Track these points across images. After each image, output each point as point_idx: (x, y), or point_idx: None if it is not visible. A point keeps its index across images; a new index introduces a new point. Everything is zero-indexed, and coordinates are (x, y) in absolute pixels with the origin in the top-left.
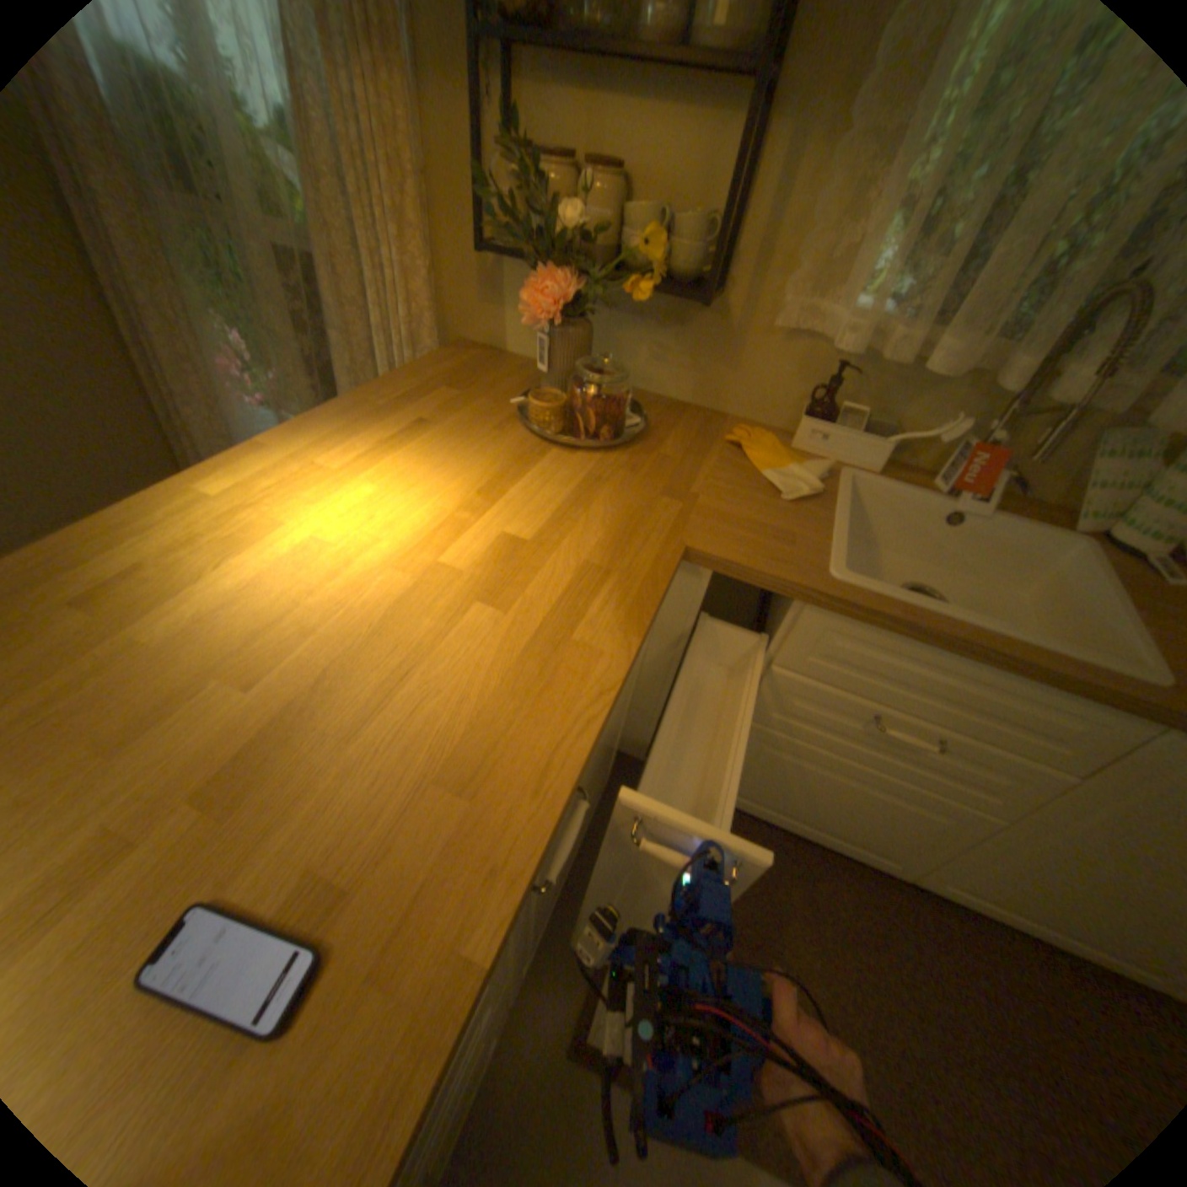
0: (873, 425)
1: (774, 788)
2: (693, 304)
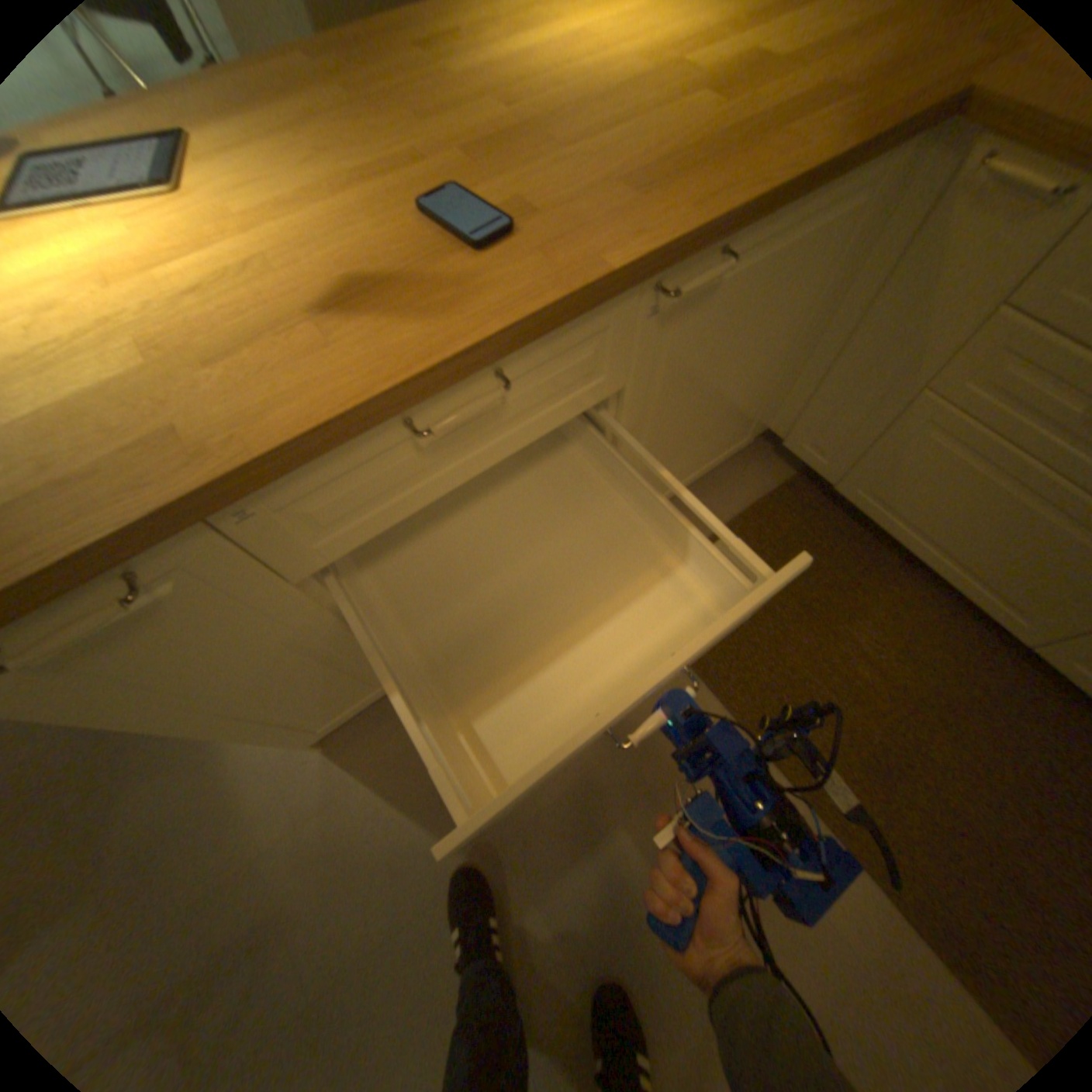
0: None
1: (919, 490)
2: None
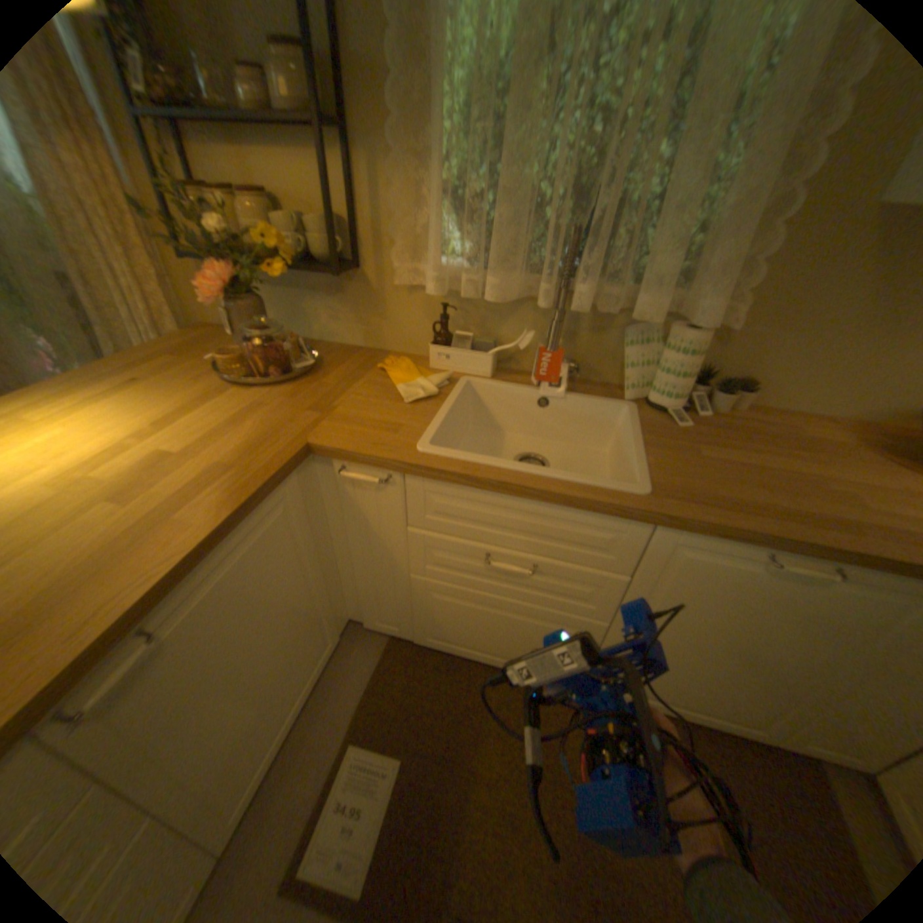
0: (476, 345)
1: (454, 628)
2: (344, 278)
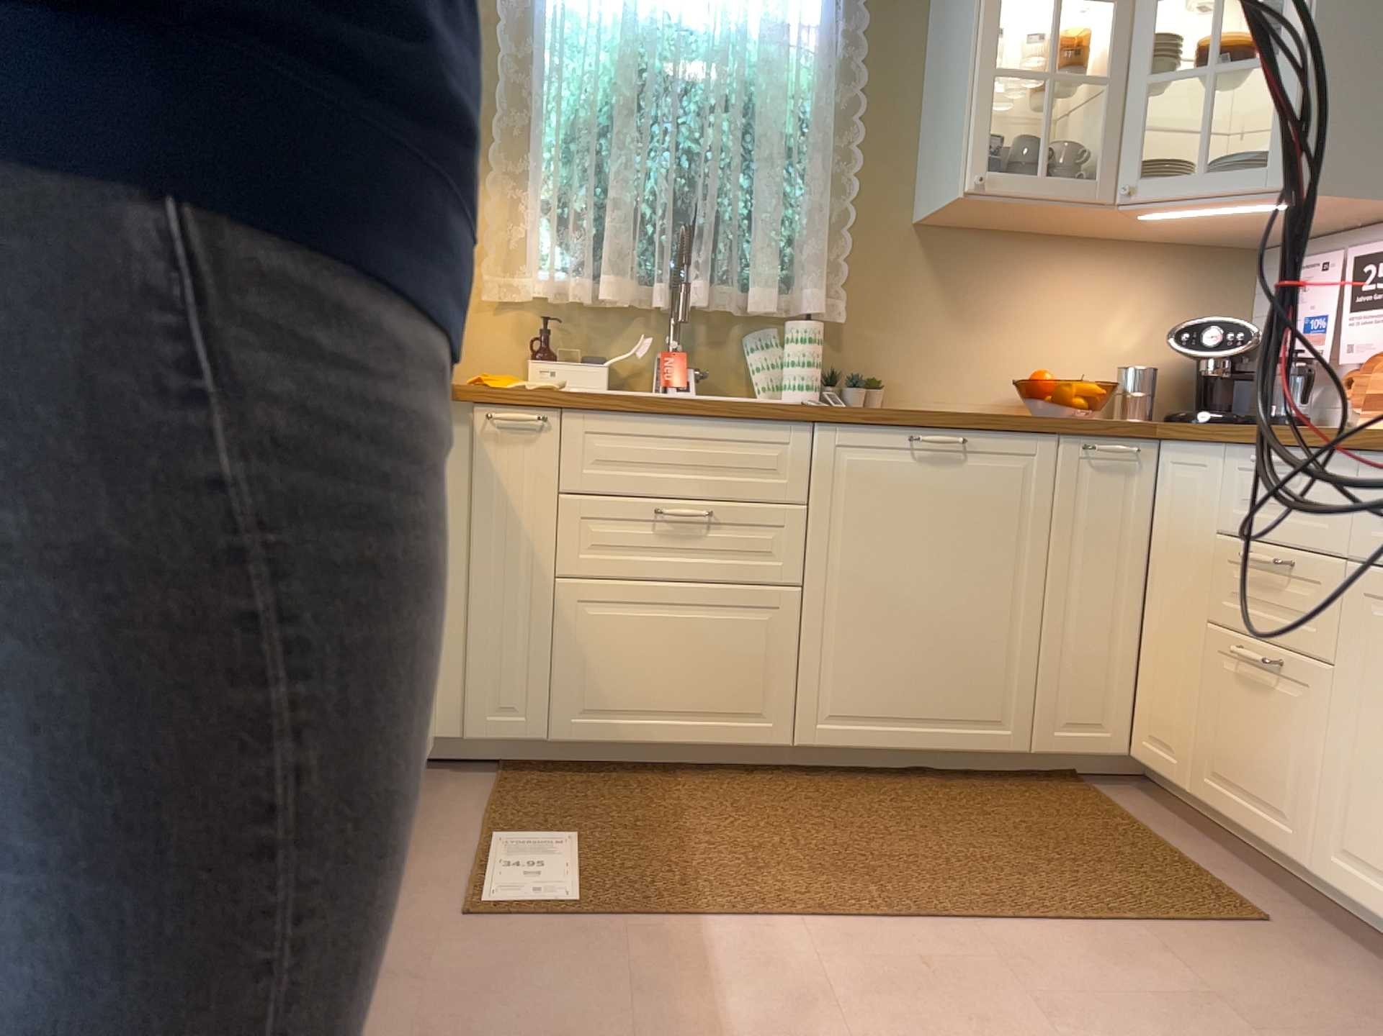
0: (585, 357)
1: (613, 670)
2: None
